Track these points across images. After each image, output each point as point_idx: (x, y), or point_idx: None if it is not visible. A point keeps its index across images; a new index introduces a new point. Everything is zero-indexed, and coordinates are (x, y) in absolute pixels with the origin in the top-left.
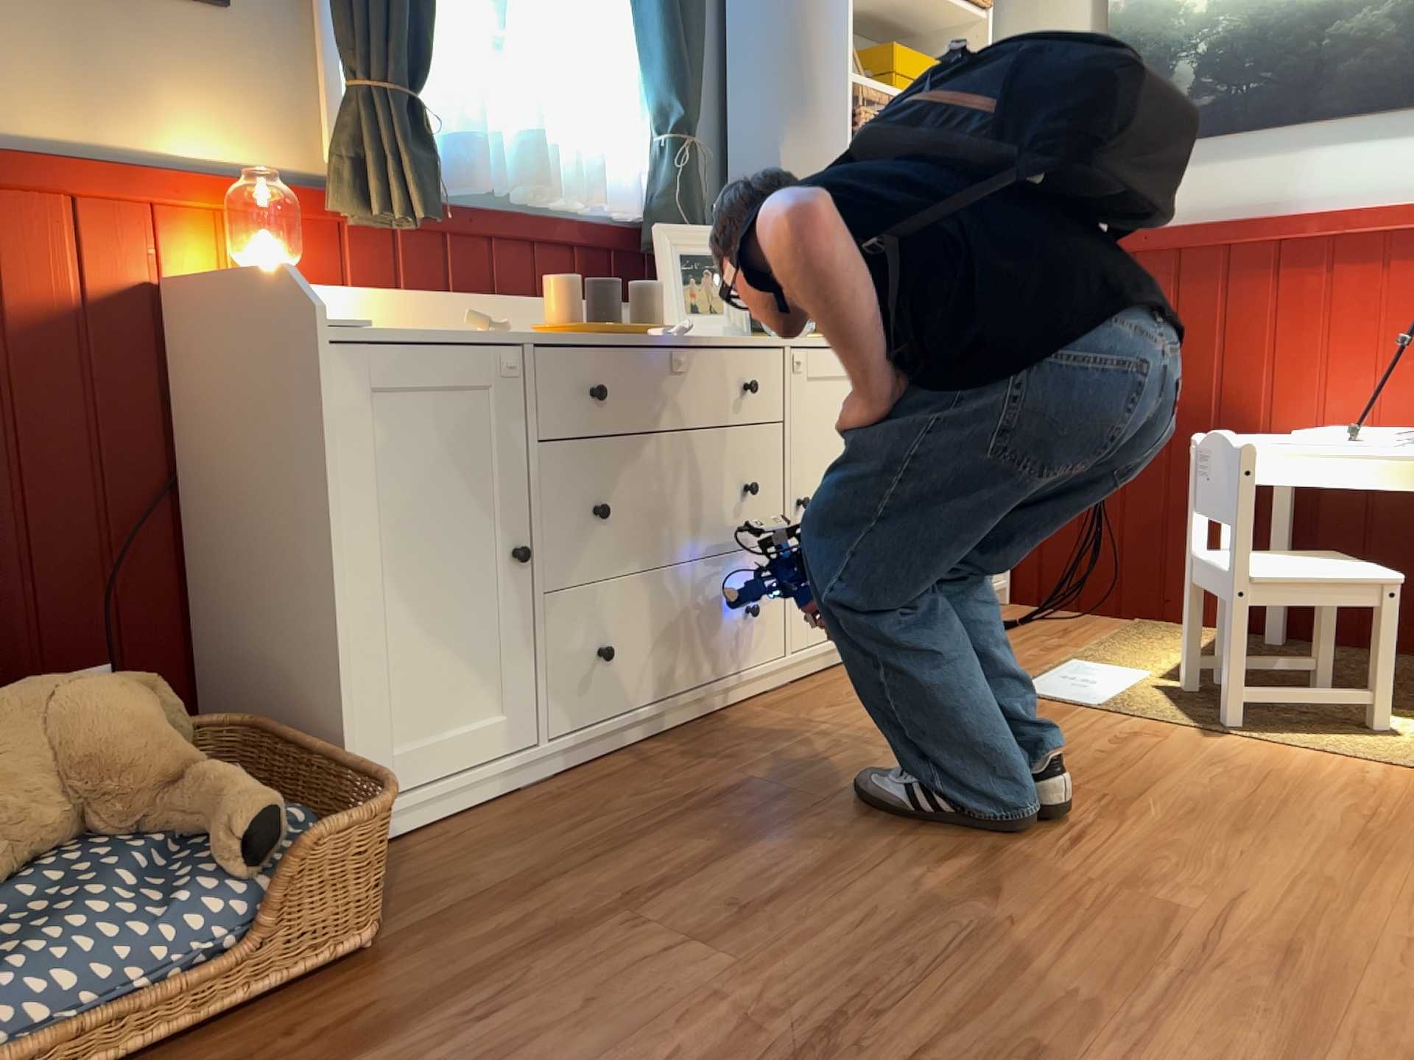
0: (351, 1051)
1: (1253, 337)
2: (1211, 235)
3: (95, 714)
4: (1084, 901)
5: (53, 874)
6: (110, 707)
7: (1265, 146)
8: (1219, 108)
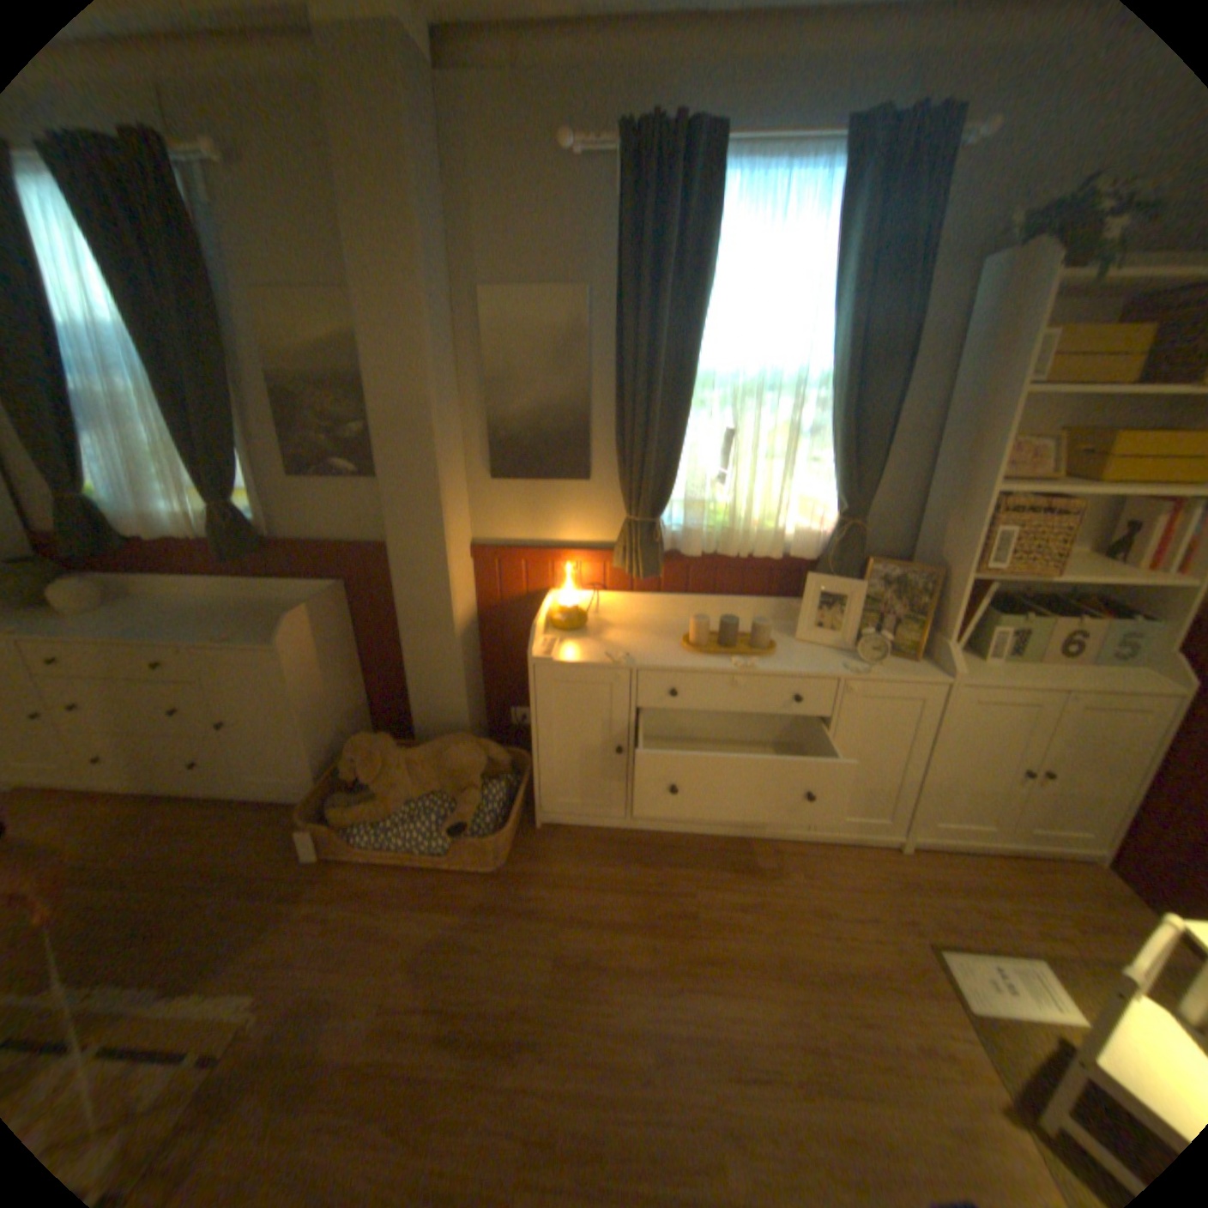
0: (447, 912)
1: None
2: None
3: (454, 761)
4: (695, 1115)
5: (428, 804)
6: (458, 761)
7: None
8: None
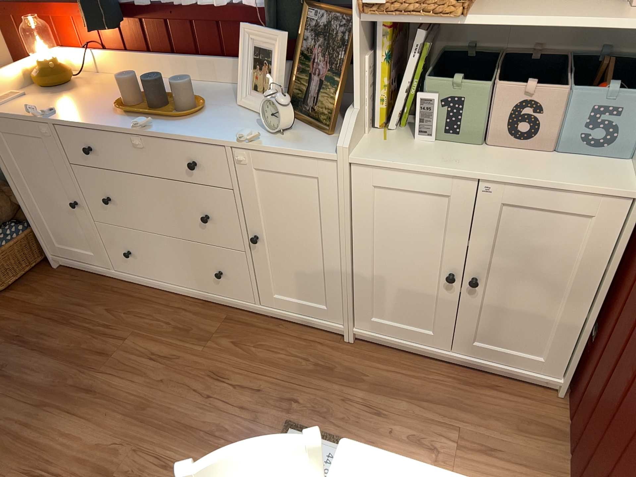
0: None
1: None
2: None
3: None
4: None
5: None
6: None
7: None
8: None
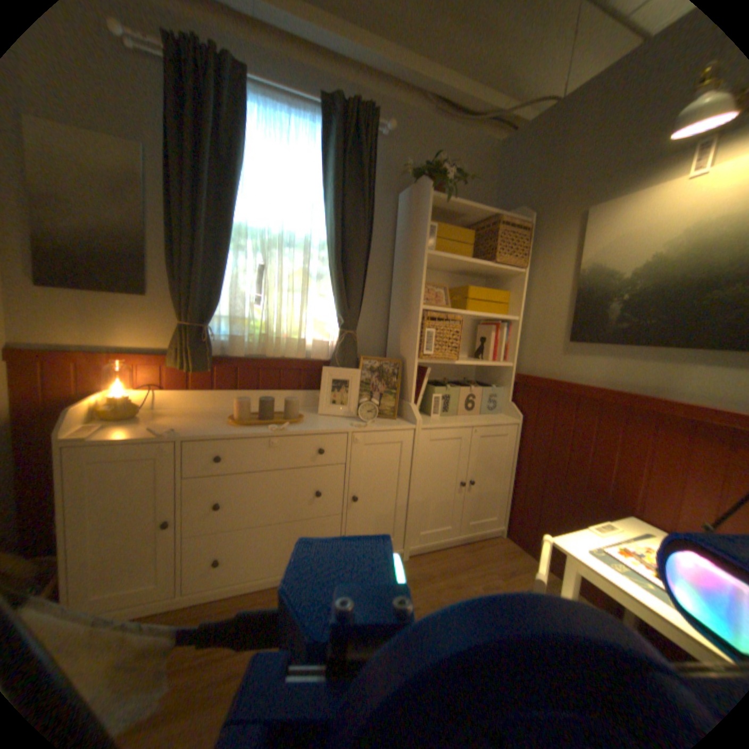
0: None
1: (639, 462)
2: (621, 398)
3: None
4: None
5: None
6: None
7: (660, 355)
8: (634, 329)
